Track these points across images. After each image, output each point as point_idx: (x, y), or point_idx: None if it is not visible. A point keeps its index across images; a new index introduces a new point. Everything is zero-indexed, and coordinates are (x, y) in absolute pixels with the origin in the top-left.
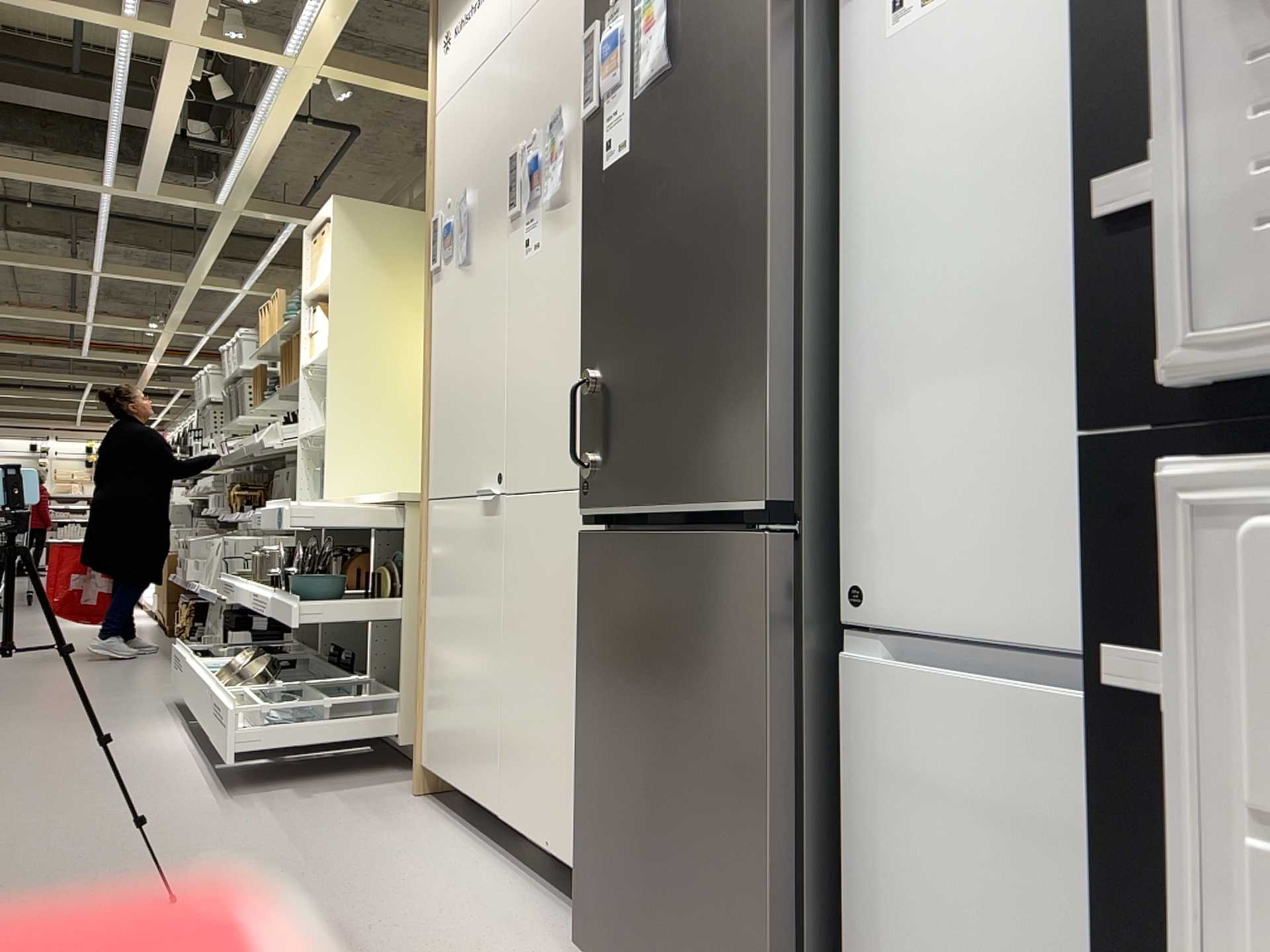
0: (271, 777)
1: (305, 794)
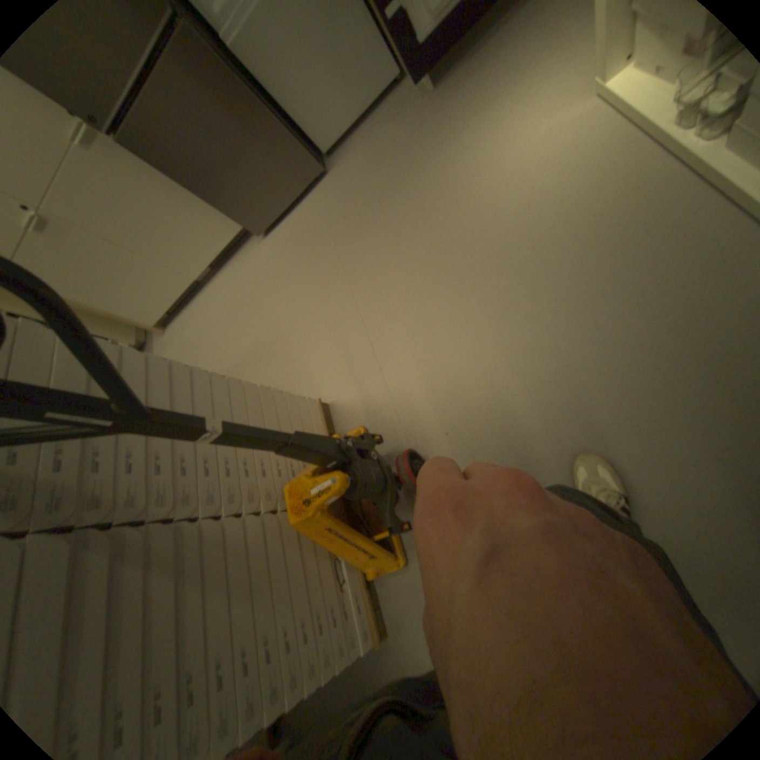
0: None
1: None
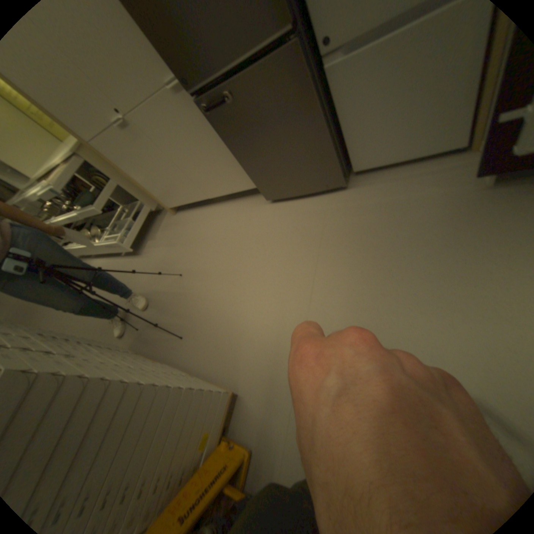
0: (139, 244)
1: (153, 238)
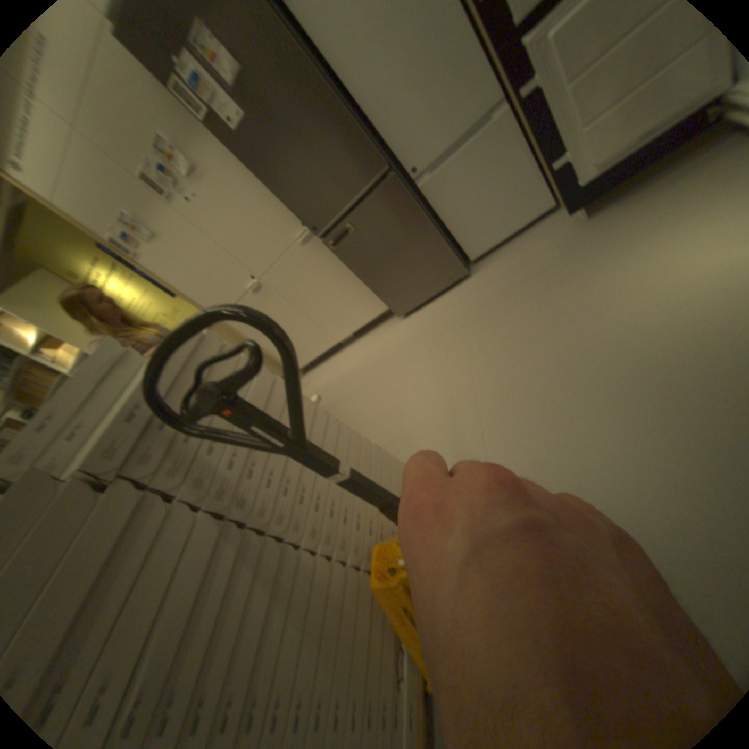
0: None
1: None
